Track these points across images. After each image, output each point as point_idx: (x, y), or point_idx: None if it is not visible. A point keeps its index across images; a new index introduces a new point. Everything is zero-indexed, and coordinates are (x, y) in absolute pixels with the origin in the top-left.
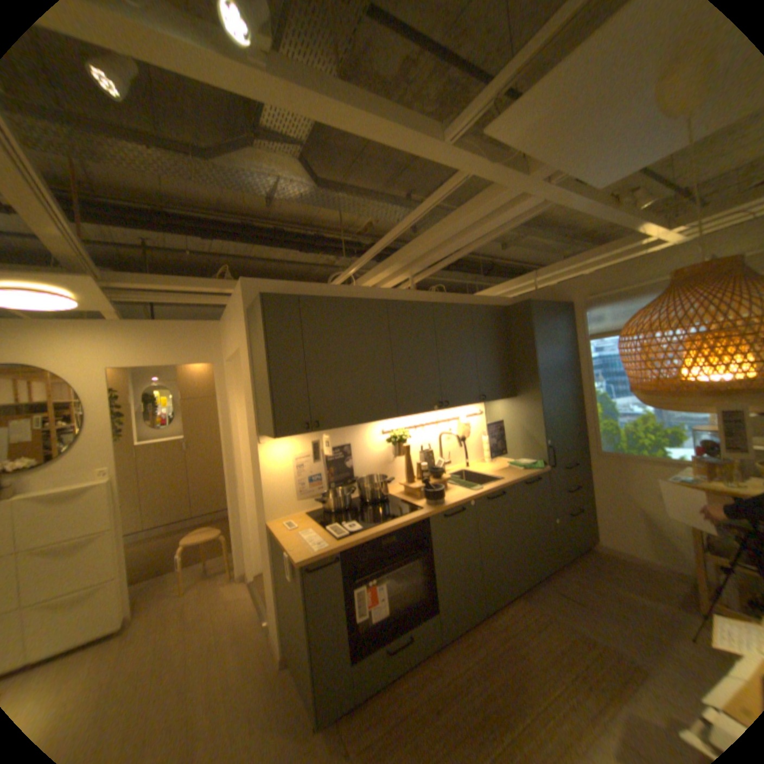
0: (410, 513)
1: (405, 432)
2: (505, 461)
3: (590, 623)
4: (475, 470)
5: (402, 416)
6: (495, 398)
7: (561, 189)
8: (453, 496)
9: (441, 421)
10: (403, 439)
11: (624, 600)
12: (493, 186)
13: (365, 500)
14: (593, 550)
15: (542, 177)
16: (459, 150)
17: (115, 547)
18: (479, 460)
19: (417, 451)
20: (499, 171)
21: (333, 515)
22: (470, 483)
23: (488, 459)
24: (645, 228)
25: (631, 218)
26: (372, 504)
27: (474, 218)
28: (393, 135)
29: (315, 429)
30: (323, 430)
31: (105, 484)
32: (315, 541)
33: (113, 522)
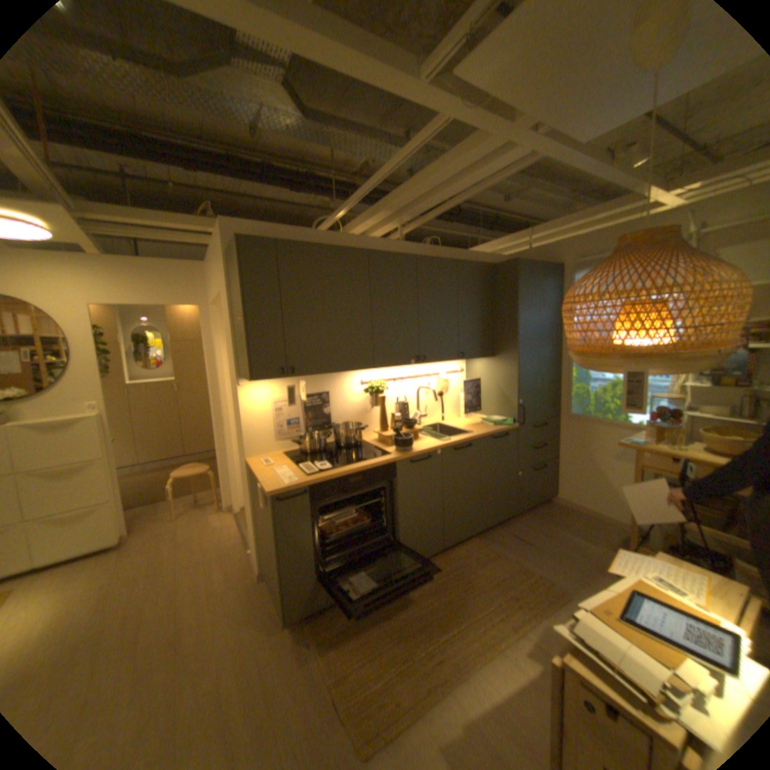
0: (378, 457)
1: (383, 384)
2: (479, 417)
3: (533, 559)
4: (450, 424)
5: (378, 368)
6: (475, 357)
7: (548, 140)
8: (421, 445)
9: (420, 376)
10: (380, 391)
11: (568, 542)
12: (479, 132)
13: (339, 444)
14: (552, 501)
15: (527, 125)
16: (436, 90)
17: (108, 475)
18: (455, 415)
19: (393, 402)
20: (480, 116)
21: (307, 456)
22: (440, 435)
23: (463, 415)
24: (641, 189)
25: (625, 177)
26: (345, 448)
27: (459, 167)
28: (363, 69)
29: (291, 375)
30: (299, 377)
31: (94, 417)
32: (287, 476)
33: (104, 453)
